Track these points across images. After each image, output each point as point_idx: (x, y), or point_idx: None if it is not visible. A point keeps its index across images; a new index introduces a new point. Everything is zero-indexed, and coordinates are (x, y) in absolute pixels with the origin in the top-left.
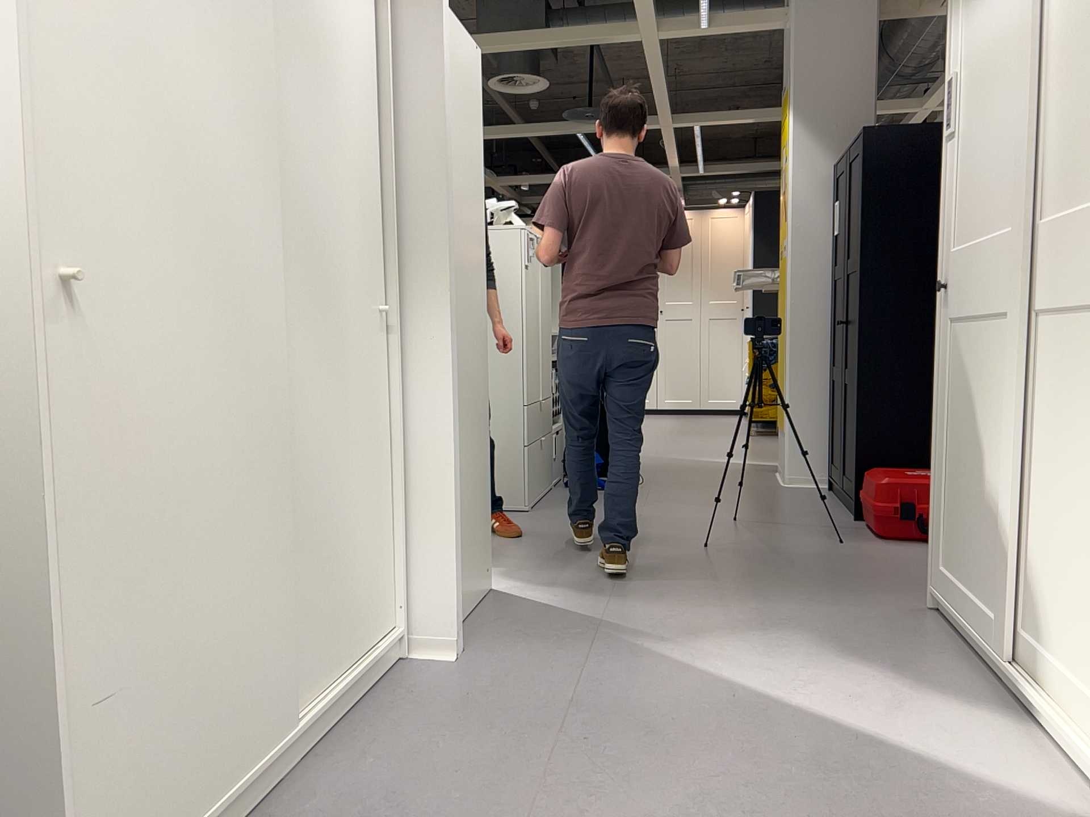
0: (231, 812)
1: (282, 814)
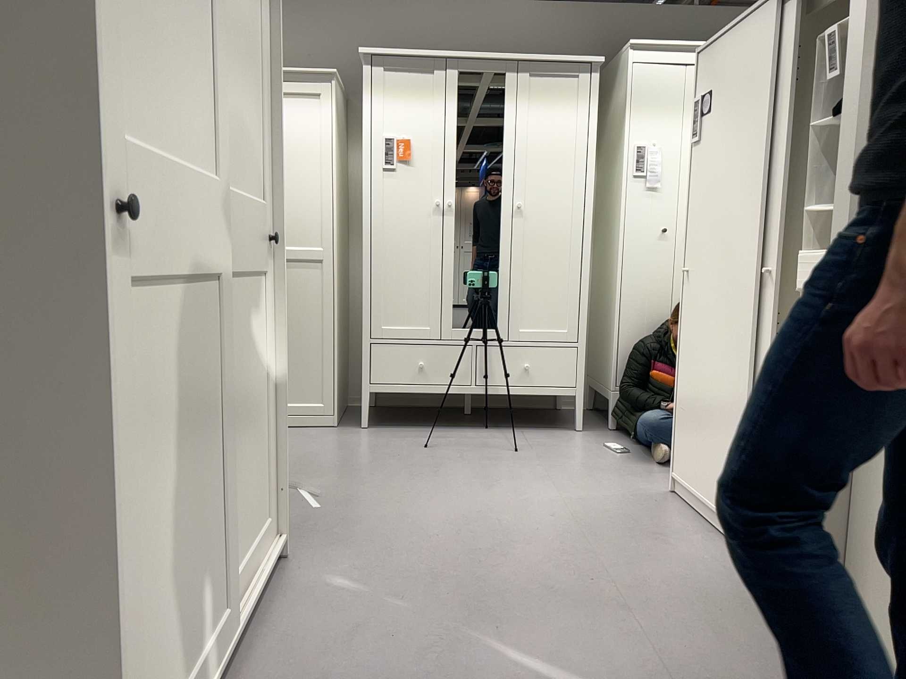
0: (697, 502)
1: (695, 525)
